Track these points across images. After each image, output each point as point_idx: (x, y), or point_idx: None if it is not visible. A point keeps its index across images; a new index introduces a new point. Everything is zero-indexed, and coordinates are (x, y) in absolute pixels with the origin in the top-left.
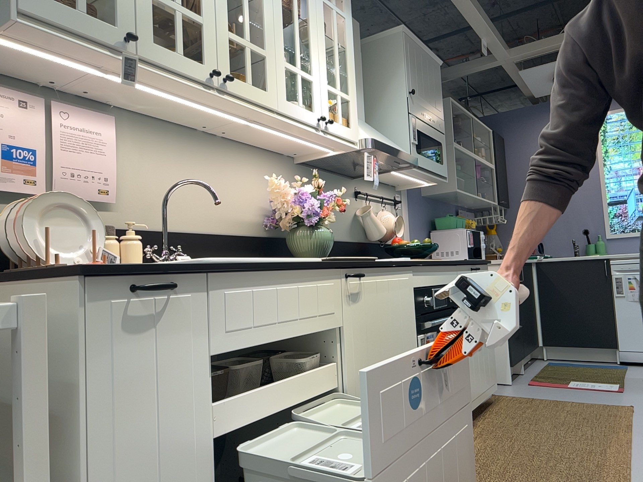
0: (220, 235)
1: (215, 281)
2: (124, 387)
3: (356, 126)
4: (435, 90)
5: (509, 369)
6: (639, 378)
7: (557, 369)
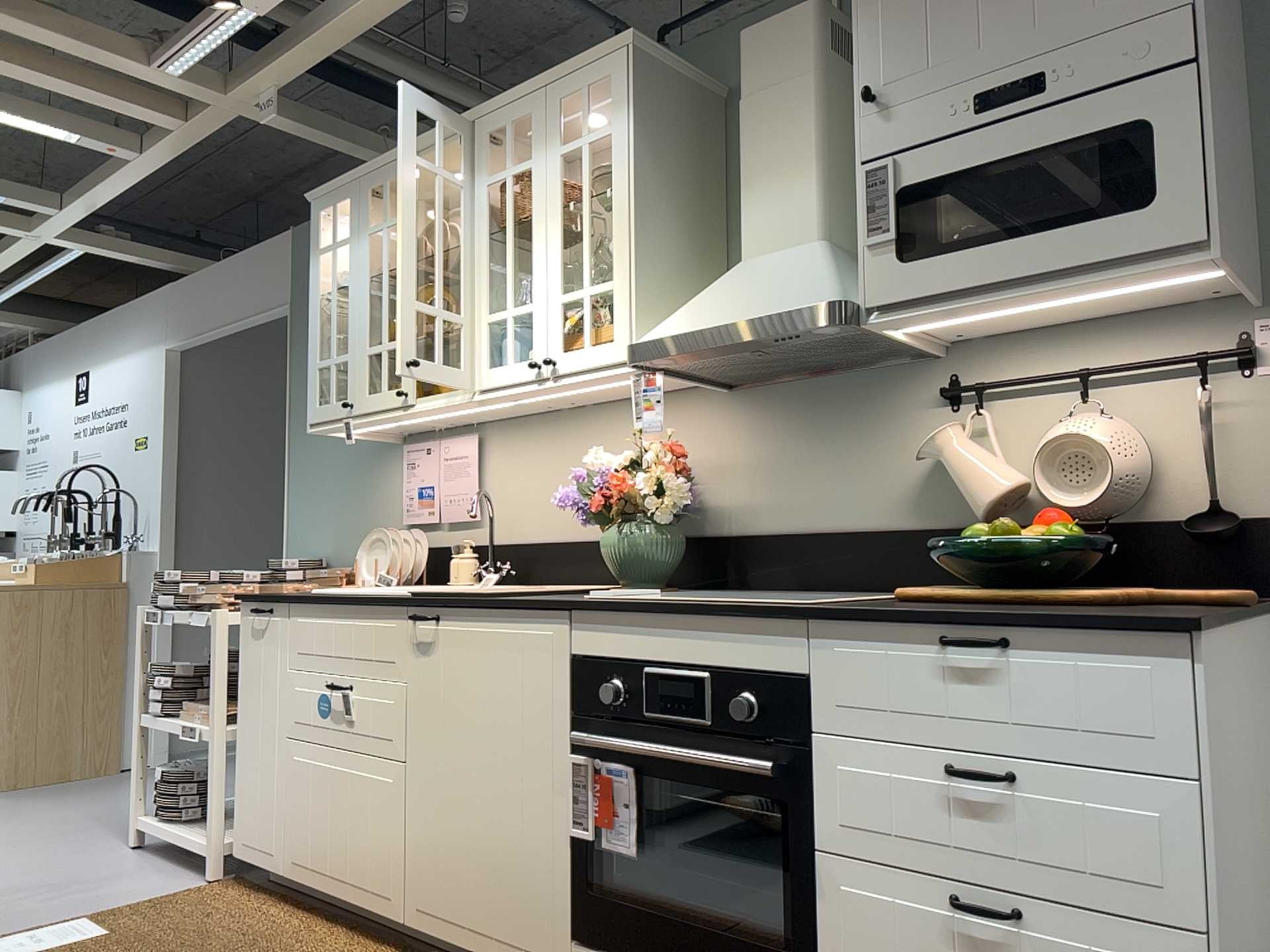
0: (581, 541)
1: (294, 610)
2: (252, 672)
3: (623, 329)
4: None
5: None
6: None
7: None
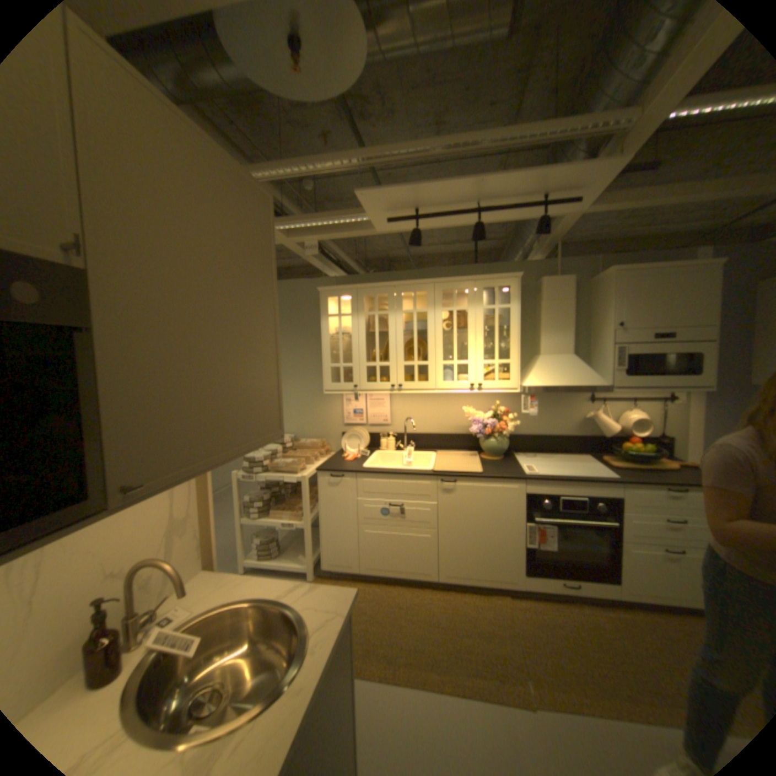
0: (444, 434)
1: (361, 476)
2: (330, 500)
3: (515, 378)
4: (692, 300)
5: None
6: None
7: None
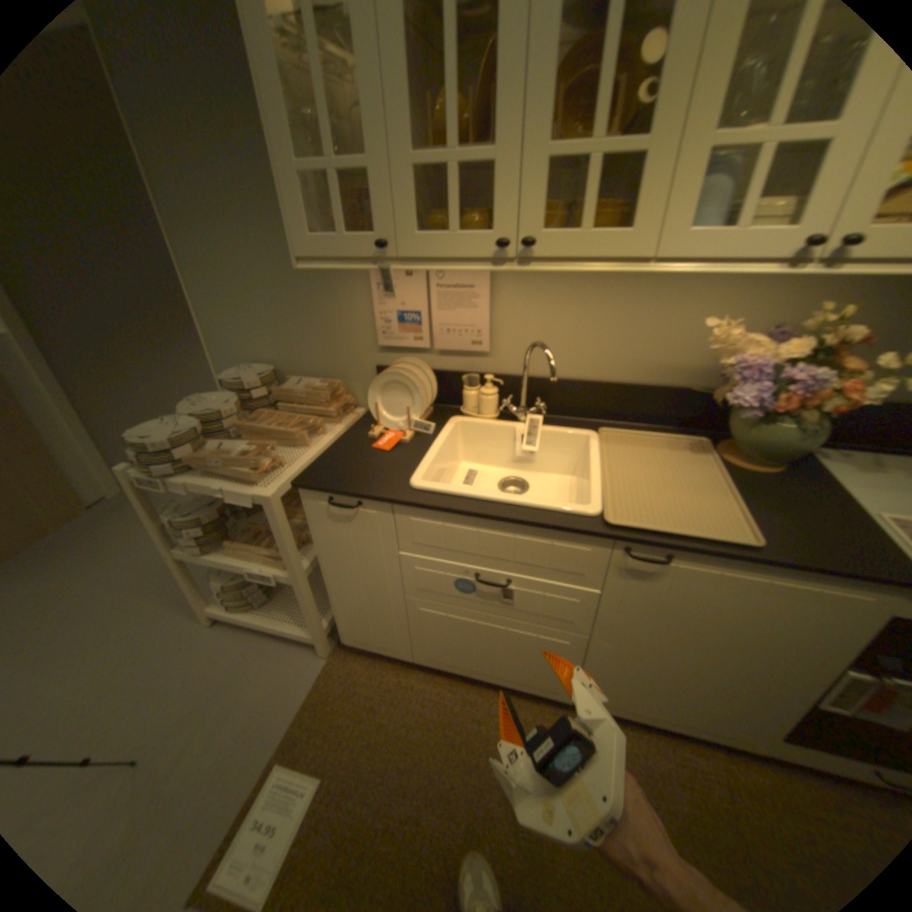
0: (625, 384)
1: (404, 510)
2: (338, 545)
3: None
4: None
5: None
6: None
7: None
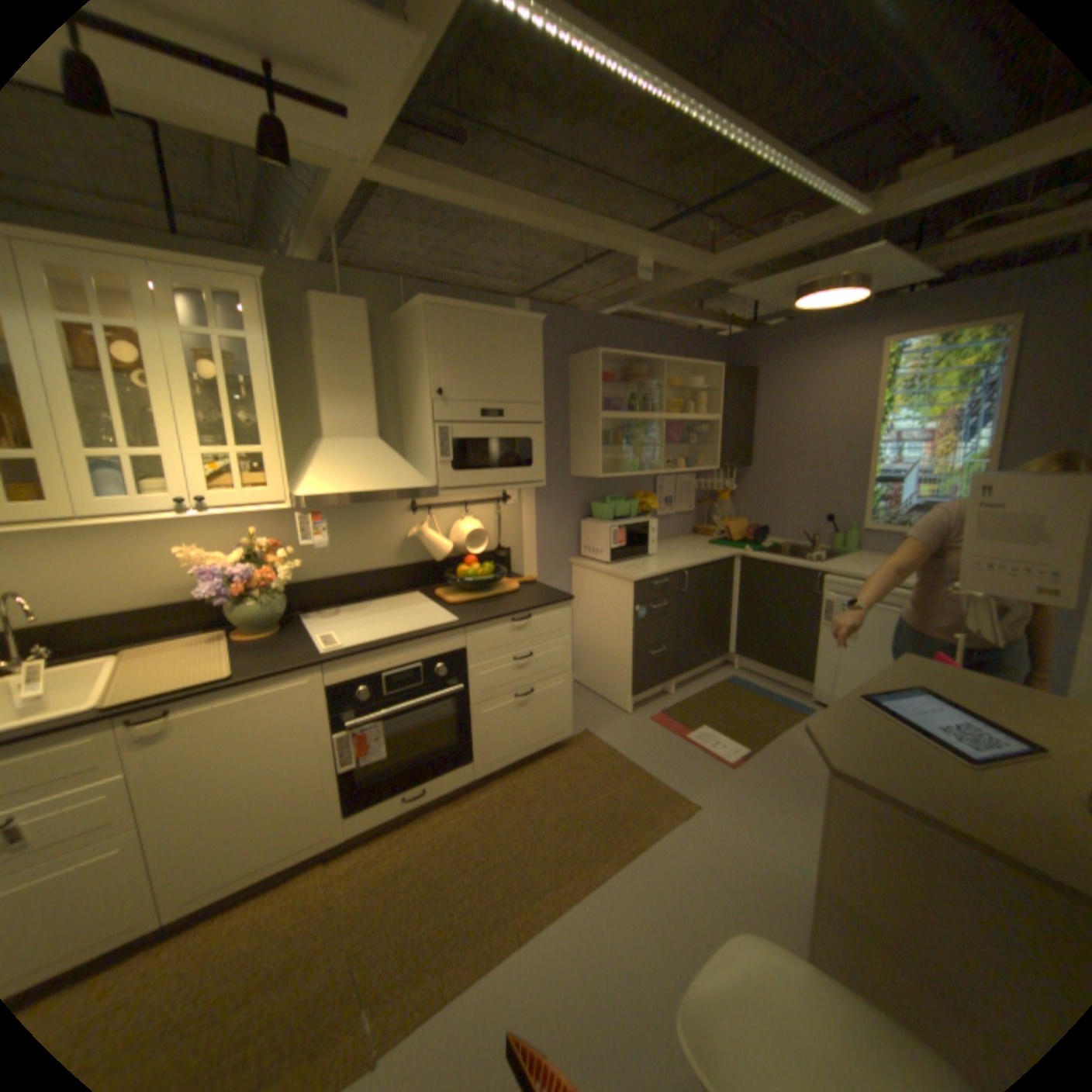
0: (138, 610)
1: None
2: None
3: (279, 482)
4: (516, 366)
5: (630, 699)
6: (795, 745)
7: (722, 695)
